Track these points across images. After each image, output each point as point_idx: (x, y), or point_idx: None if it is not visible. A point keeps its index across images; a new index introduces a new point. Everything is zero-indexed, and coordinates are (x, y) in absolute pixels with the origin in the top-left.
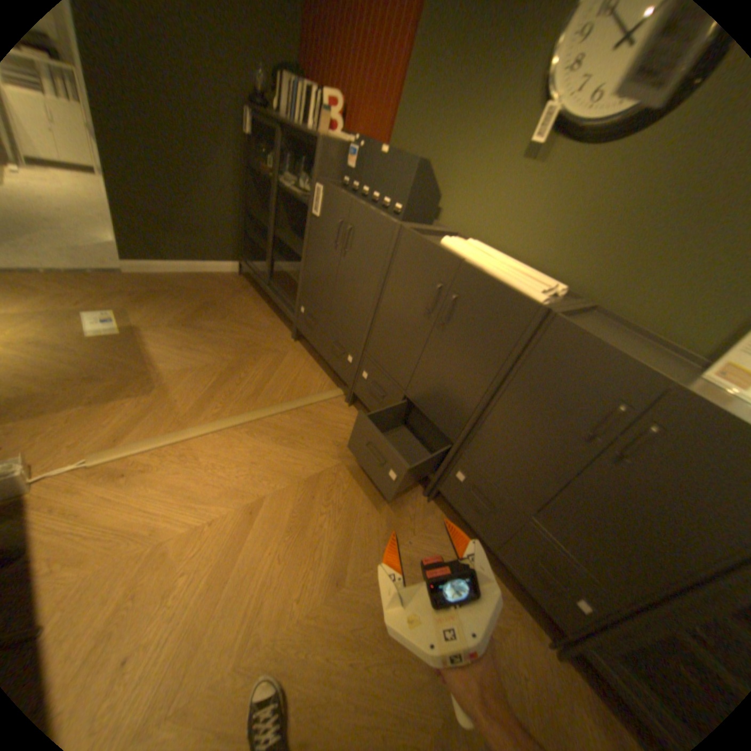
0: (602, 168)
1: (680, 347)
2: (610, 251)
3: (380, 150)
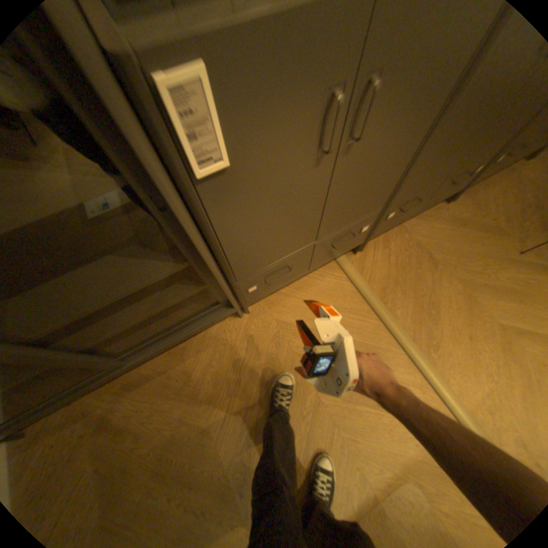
0: None
1: None
2: None
3: None
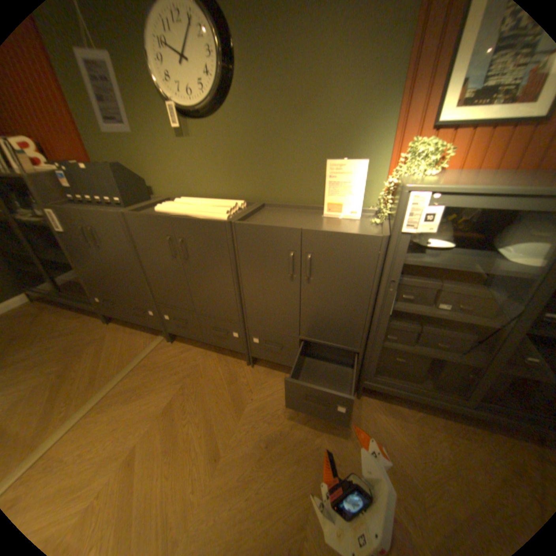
0: (218, 129)
1: (309, 206)
2: (251, 172)
3: (78, 168)
